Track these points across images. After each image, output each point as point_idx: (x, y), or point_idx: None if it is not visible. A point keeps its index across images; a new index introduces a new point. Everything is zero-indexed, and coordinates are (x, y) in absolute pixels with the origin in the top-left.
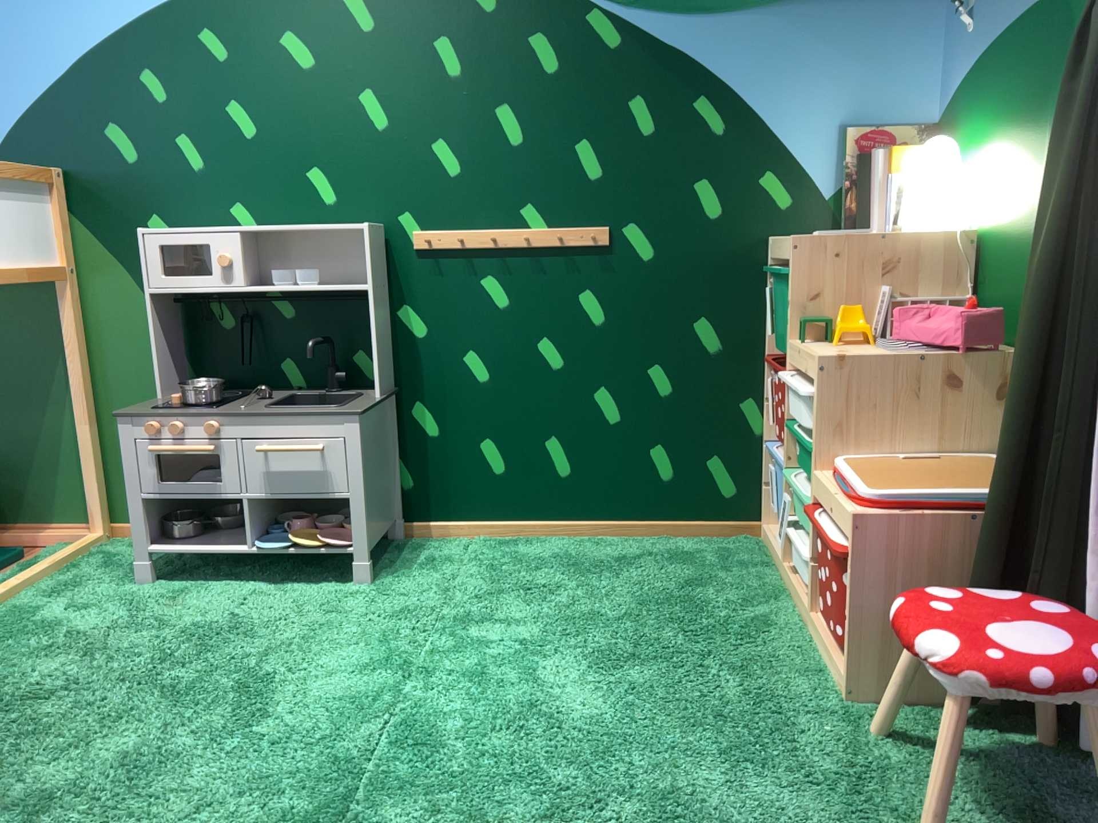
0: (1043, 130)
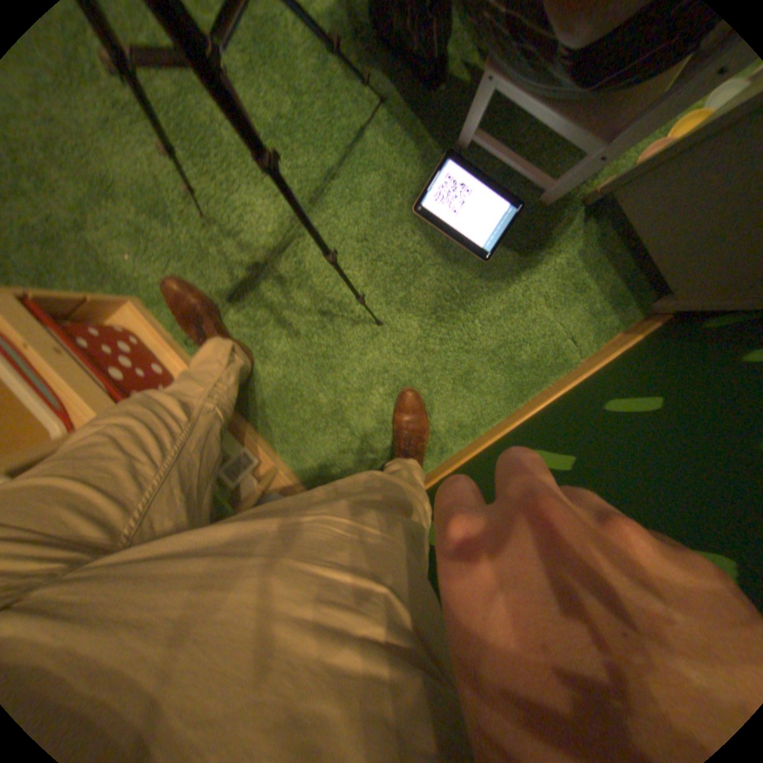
0: None
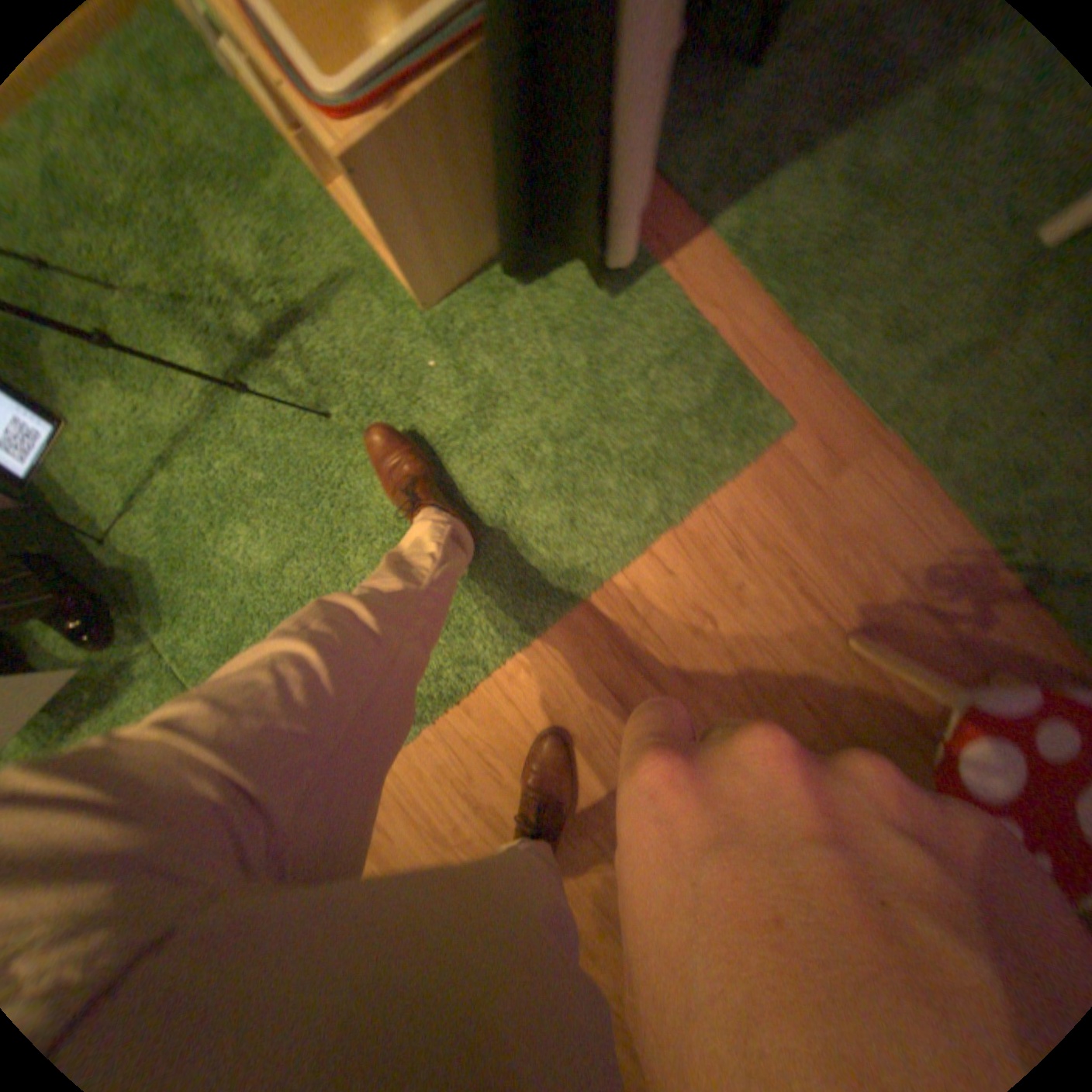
0: None
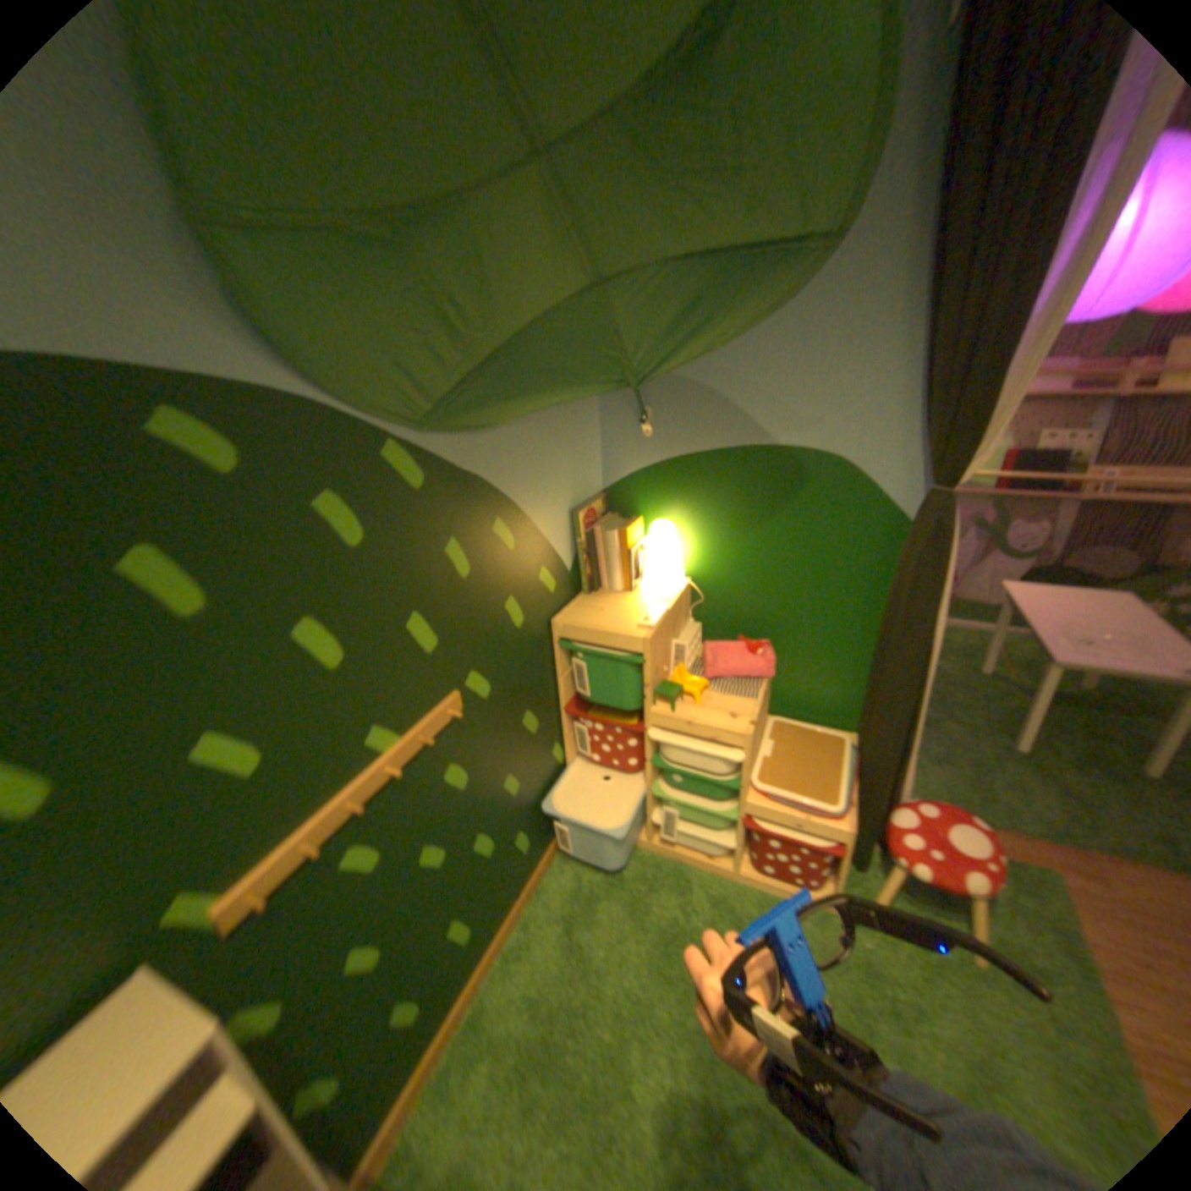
0: (768, 530)
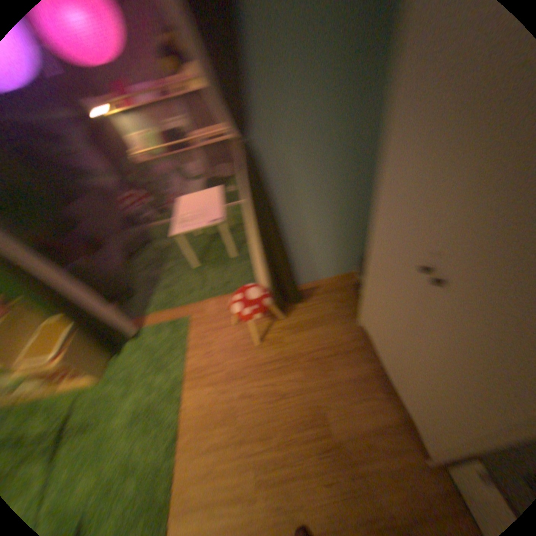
0: None
